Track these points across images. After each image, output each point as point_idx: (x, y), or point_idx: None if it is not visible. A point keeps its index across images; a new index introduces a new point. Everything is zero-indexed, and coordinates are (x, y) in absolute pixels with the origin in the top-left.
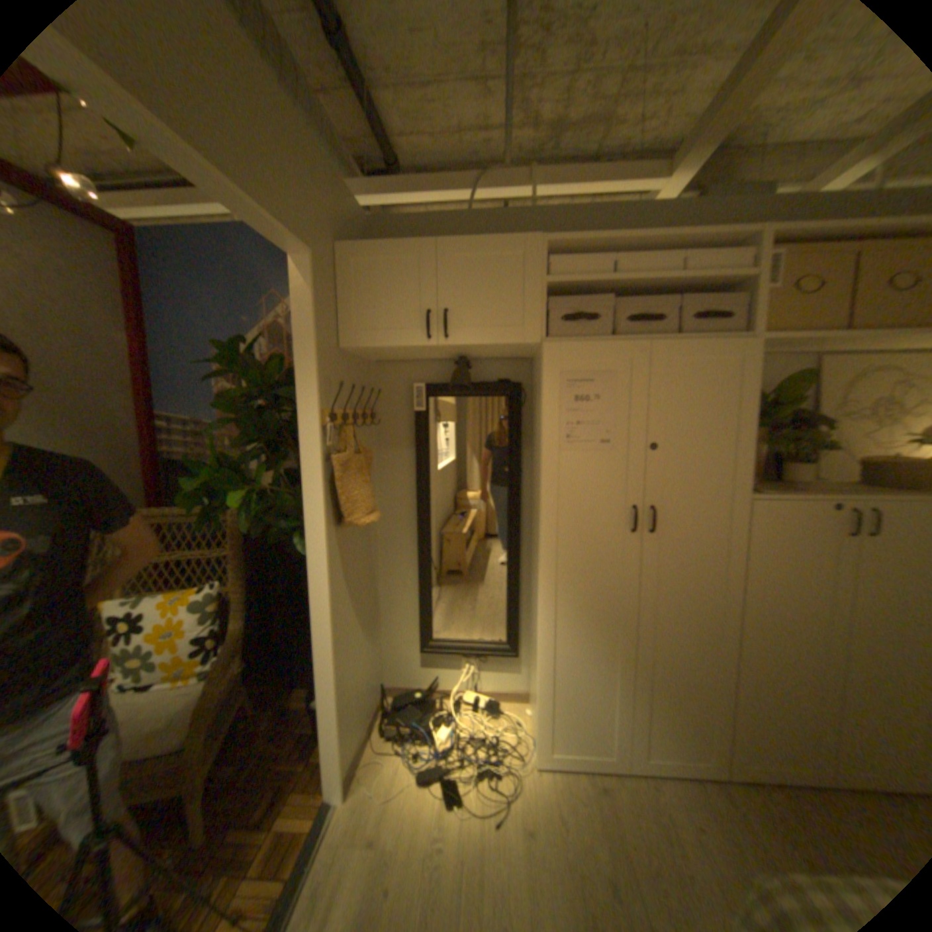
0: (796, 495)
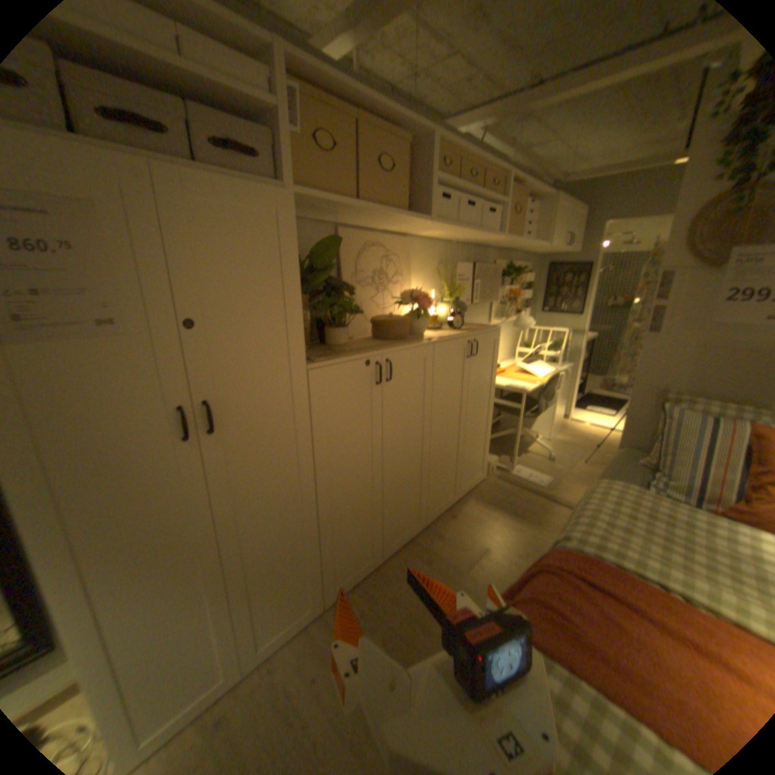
0: (341, 356)
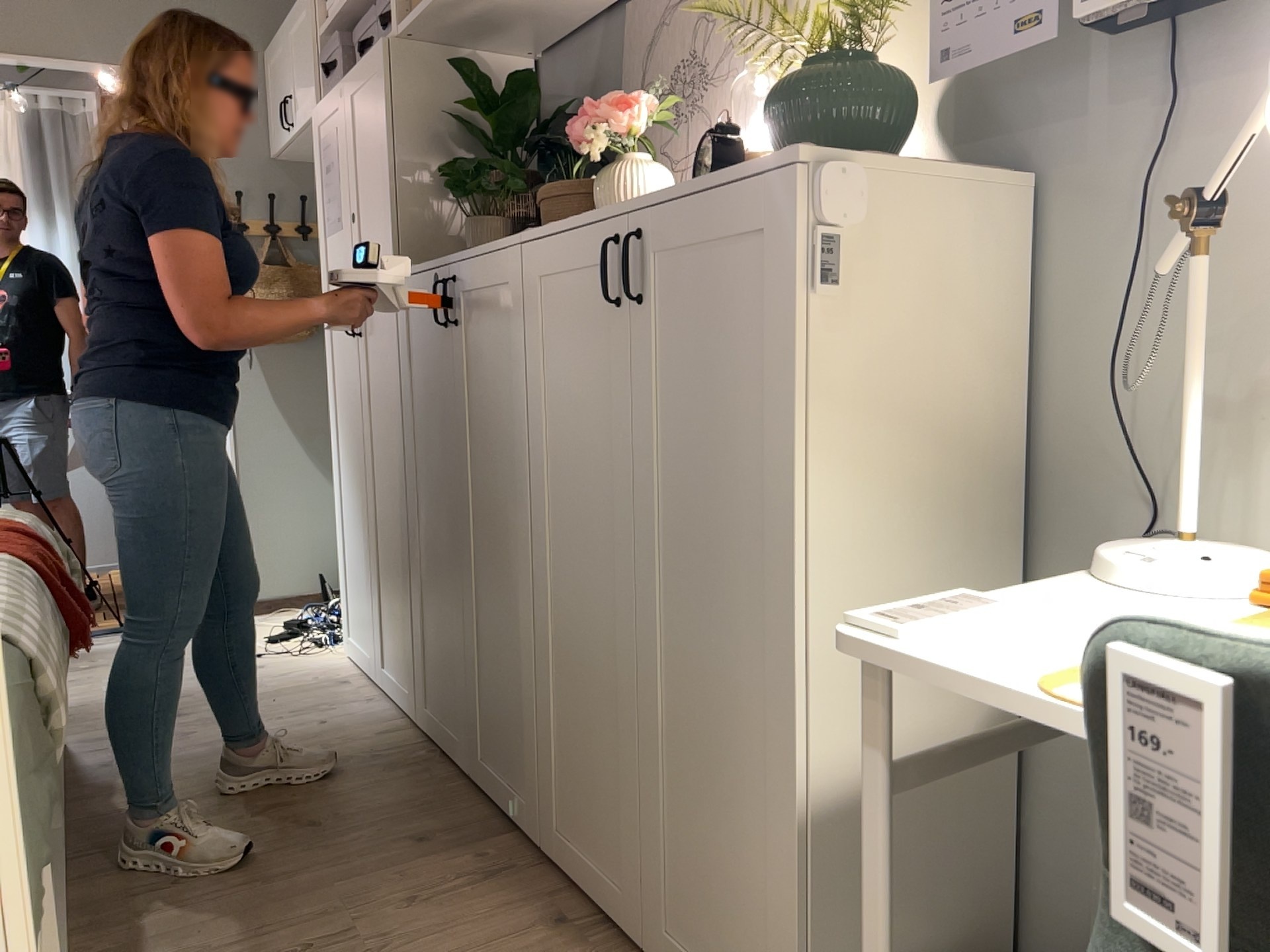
0: (420, 264)
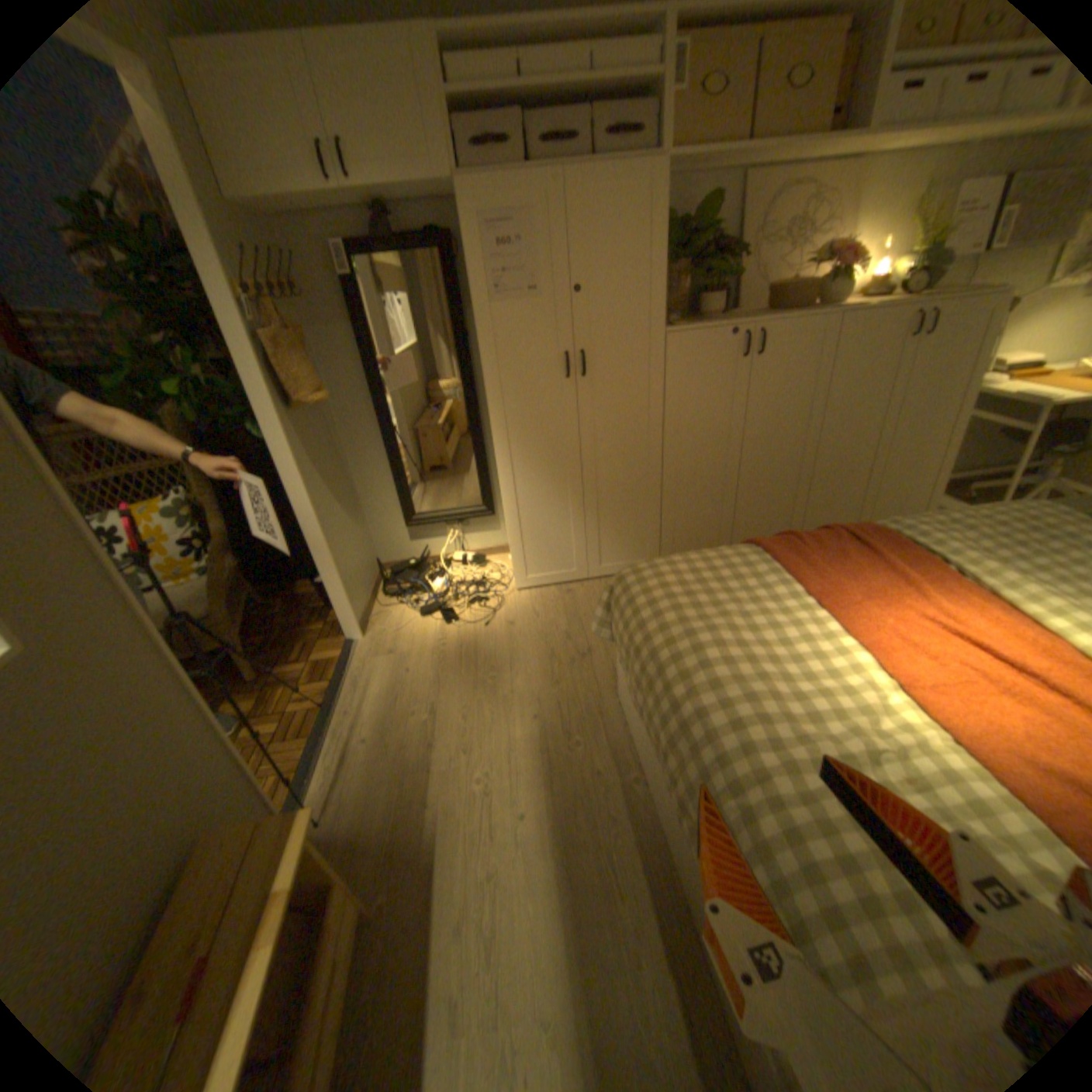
0: (703, 324)
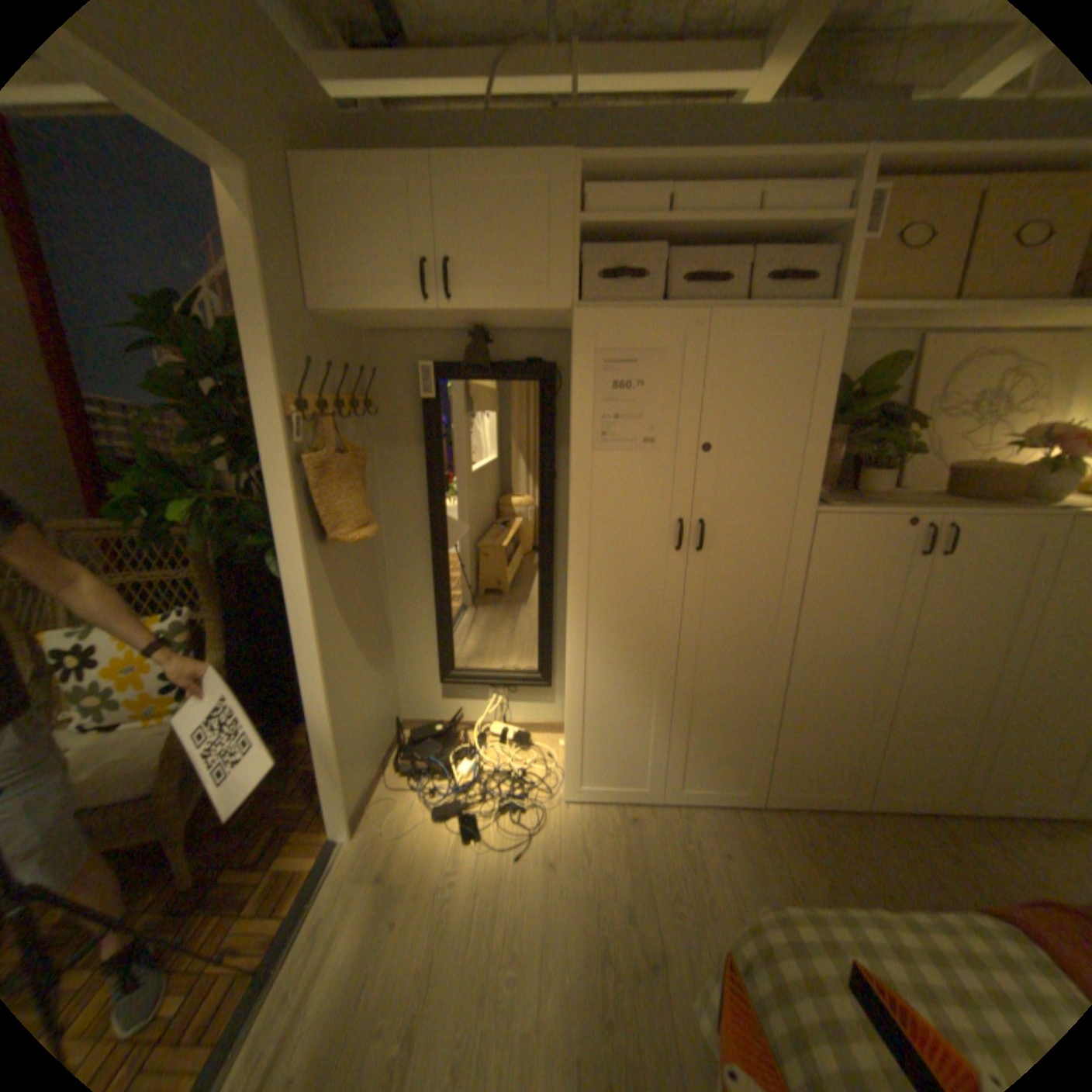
0: (869, 508)
